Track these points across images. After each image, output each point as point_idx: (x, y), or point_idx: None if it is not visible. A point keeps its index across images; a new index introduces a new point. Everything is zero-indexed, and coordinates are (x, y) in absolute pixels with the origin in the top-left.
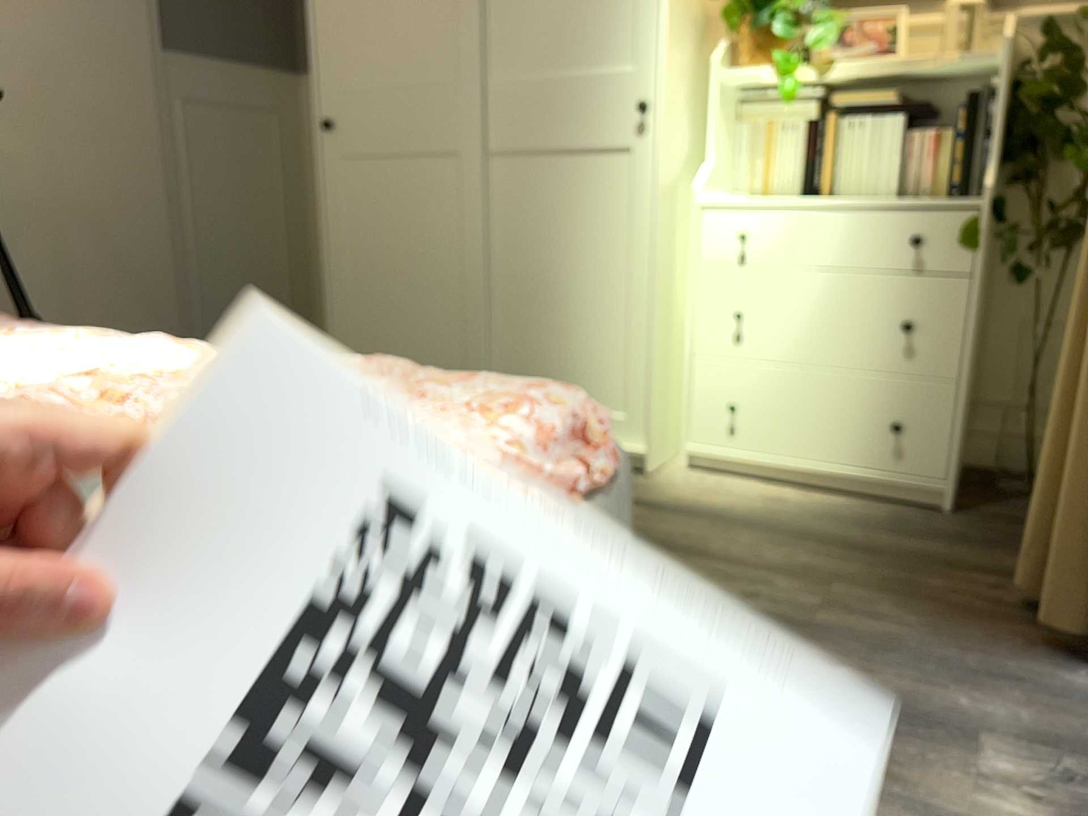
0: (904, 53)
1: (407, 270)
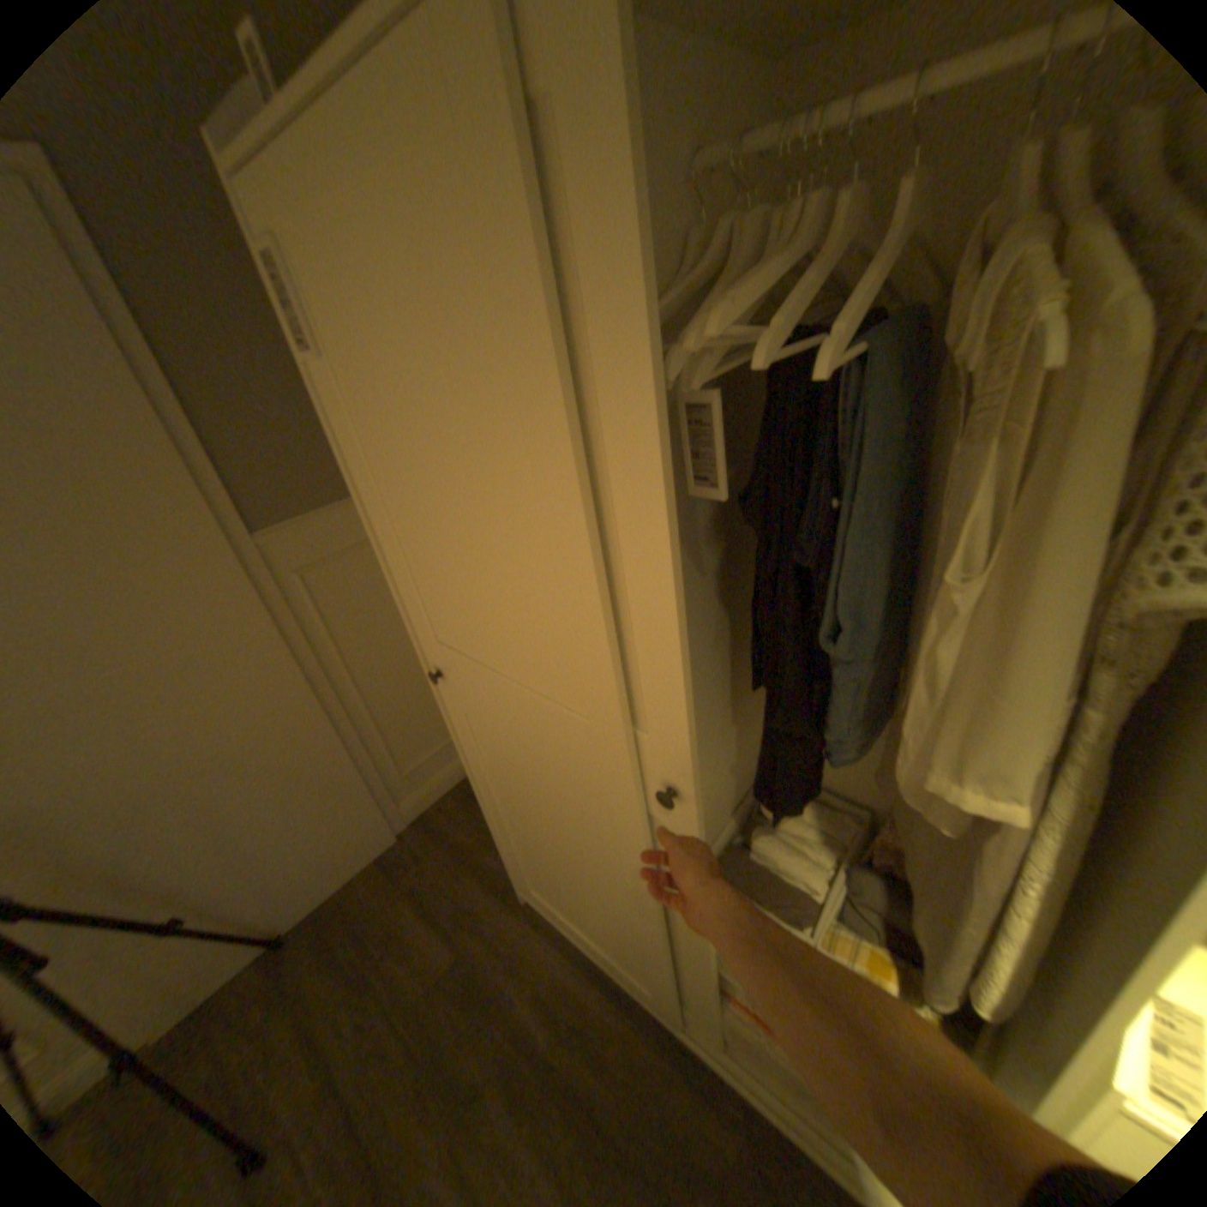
0: None
1: (562, 855)
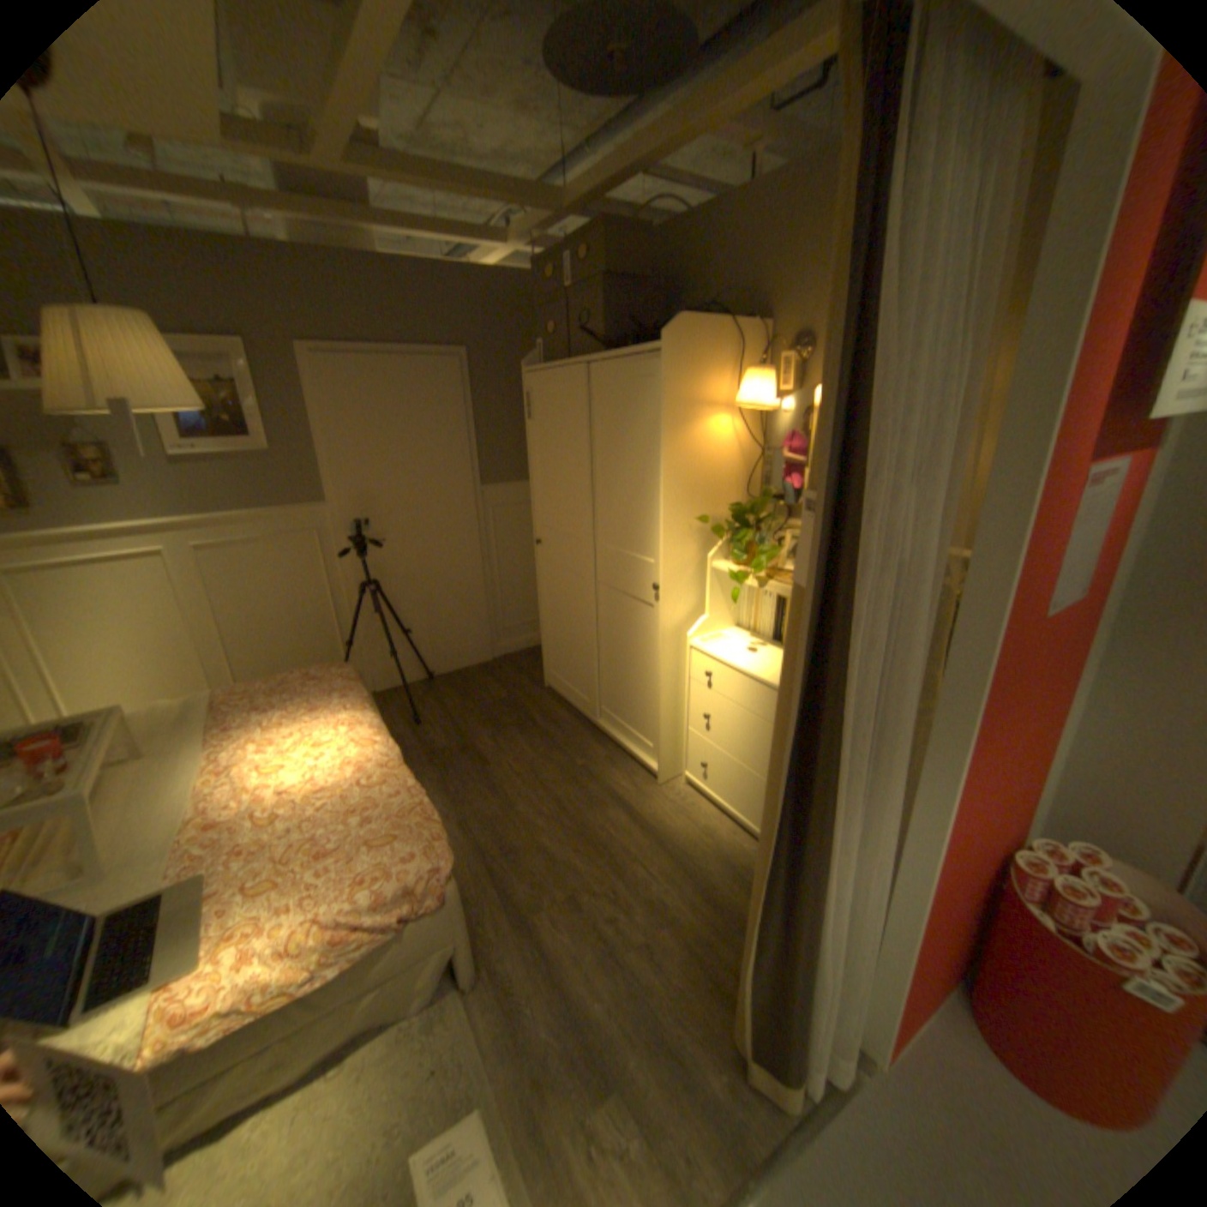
0: None
1: (568, 626)
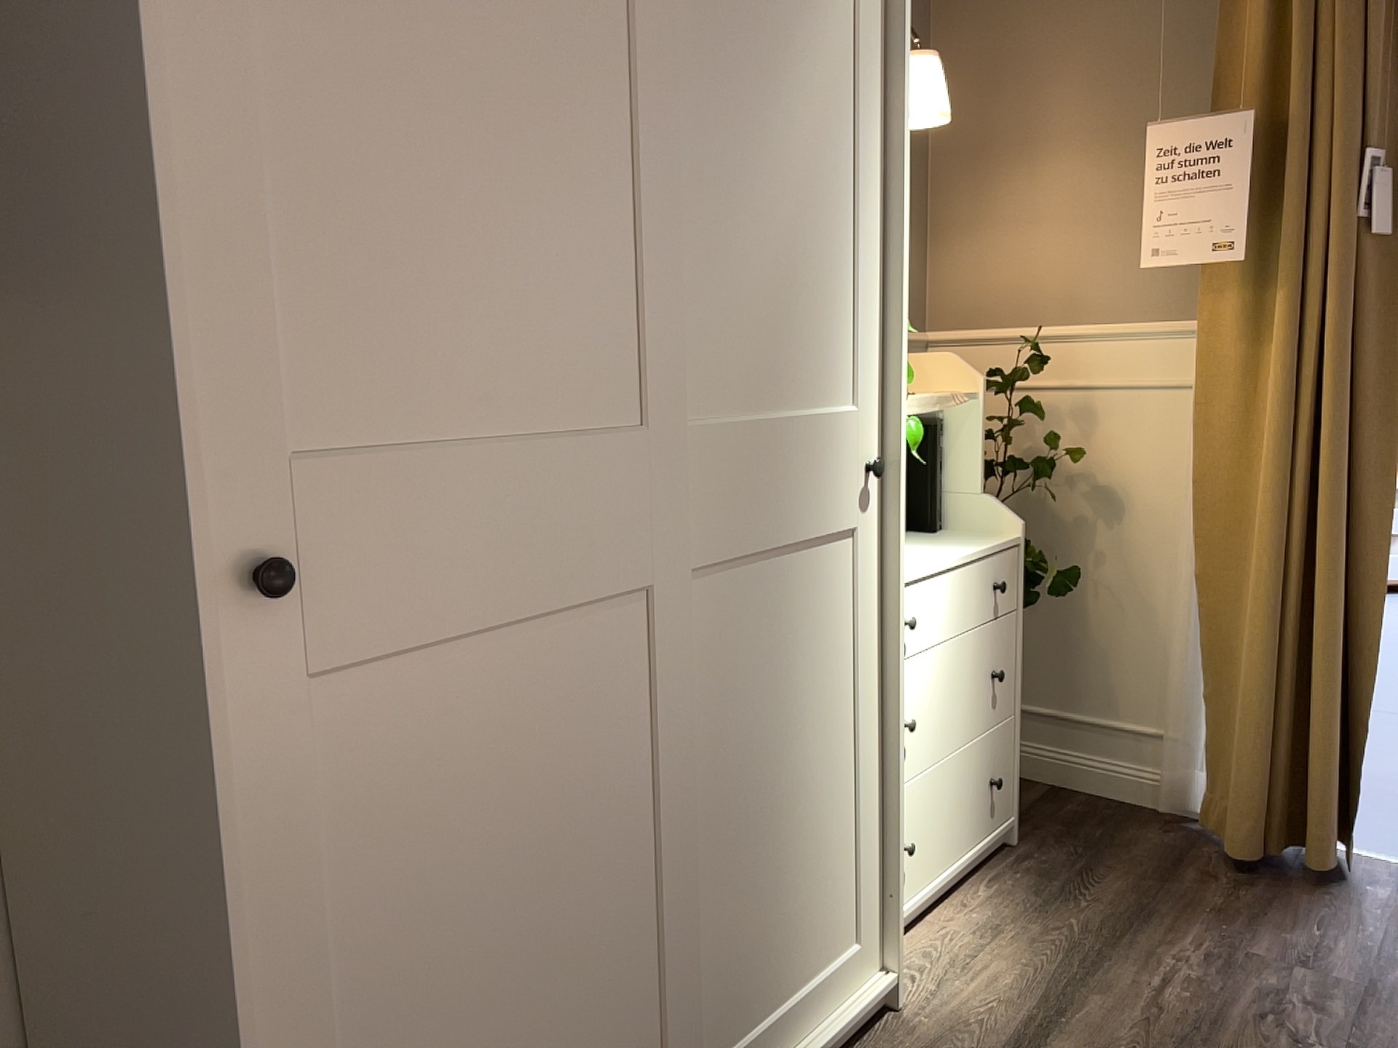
0: None
1: (541, 904)
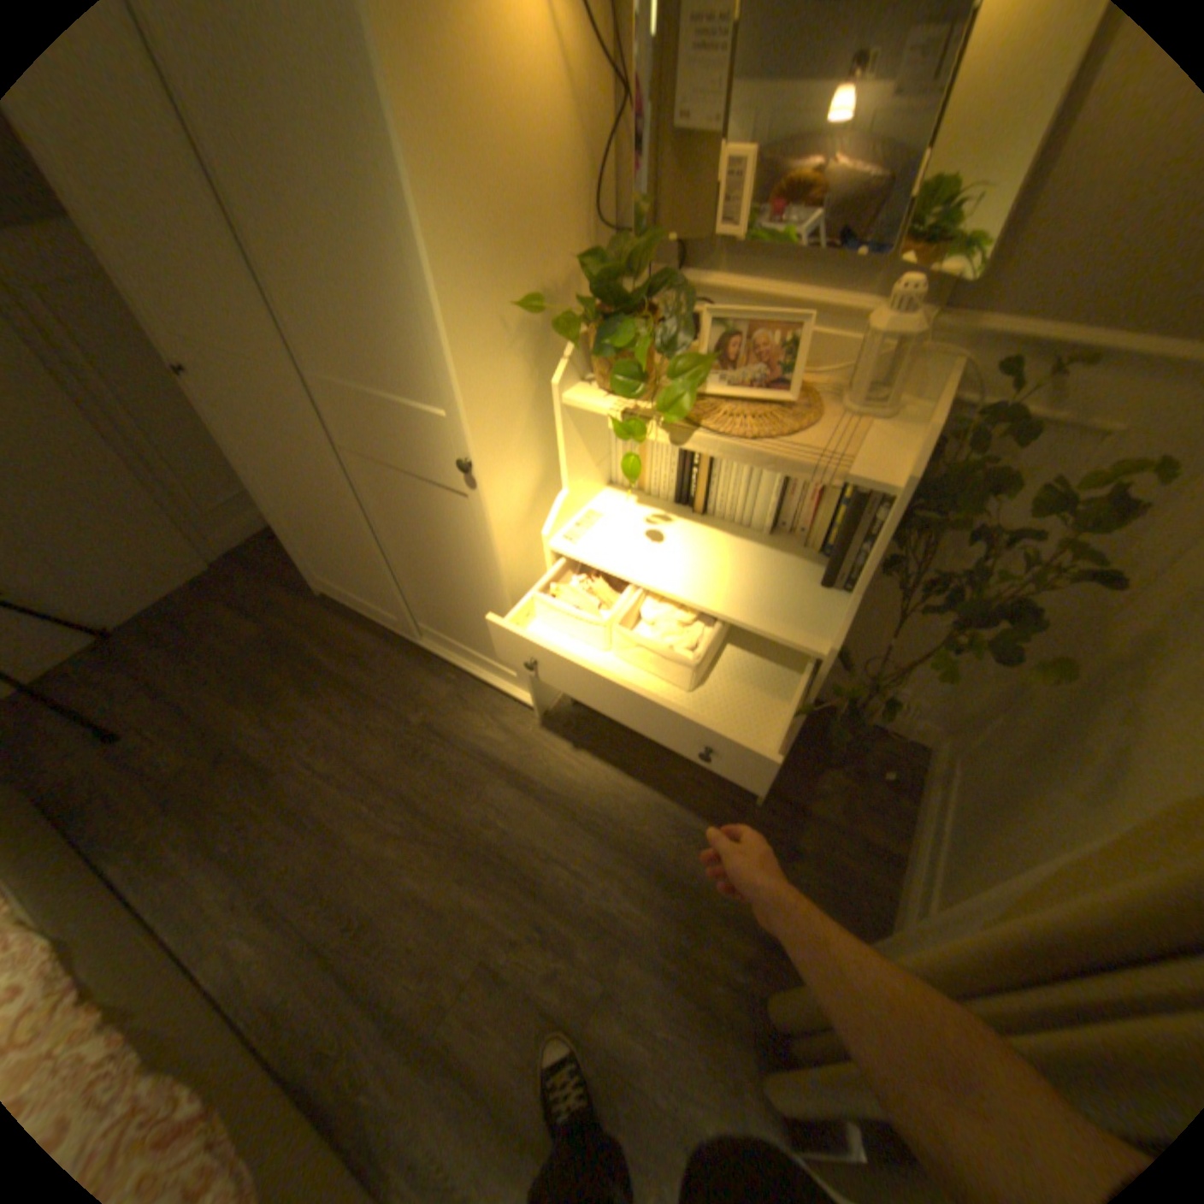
0: (795, 393)
1: (315, 519)
